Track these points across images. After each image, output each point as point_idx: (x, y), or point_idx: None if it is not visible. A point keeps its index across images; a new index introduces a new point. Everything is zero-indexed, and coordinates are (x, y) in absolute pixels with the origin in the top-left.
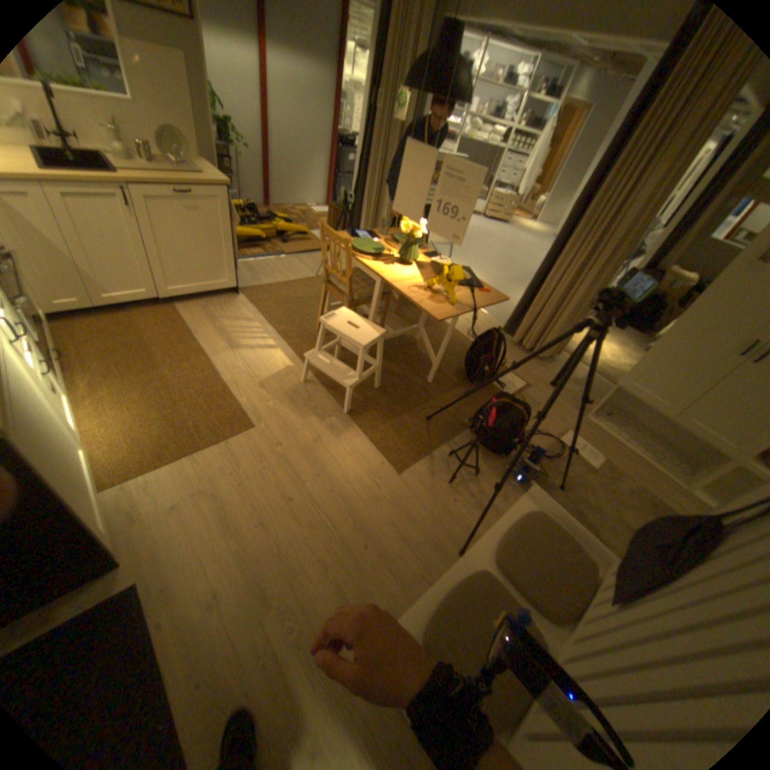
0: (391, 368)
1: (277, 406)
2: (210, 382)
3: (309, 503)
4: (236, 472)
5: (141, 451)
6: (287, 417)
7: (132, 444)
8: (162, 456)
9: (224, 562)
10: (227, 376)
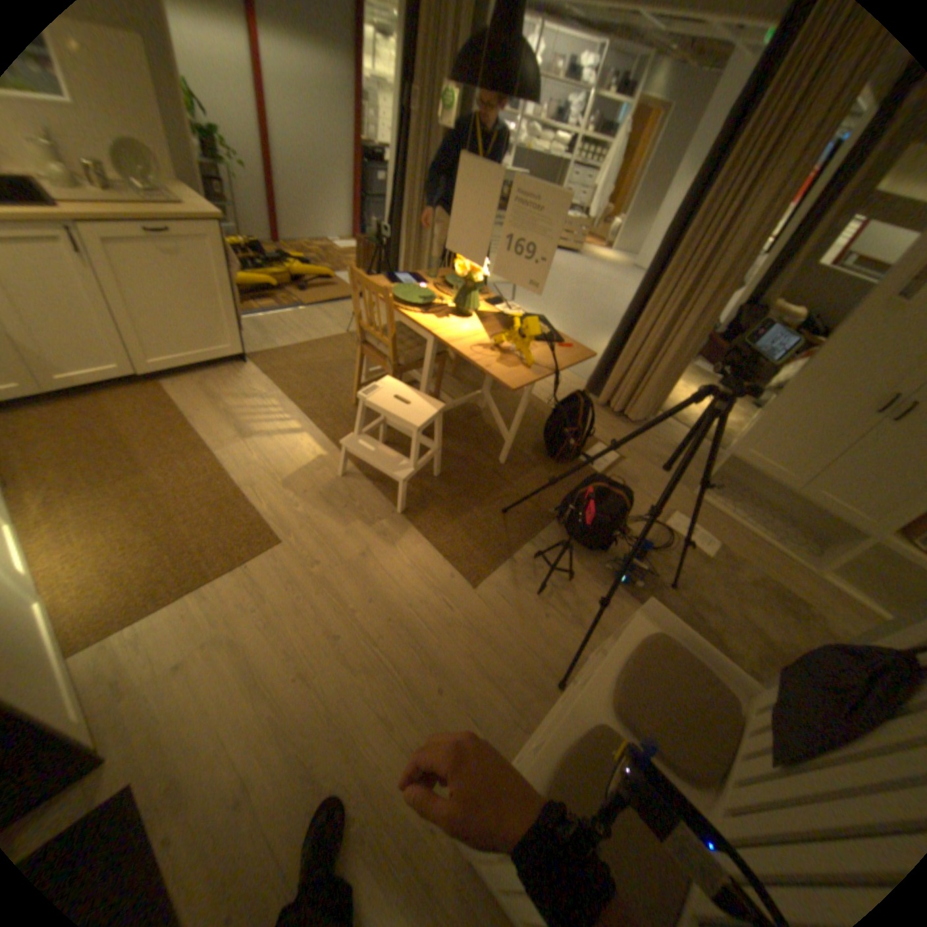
0: (453, 448)
1: (310, 511)
2: (217, 486)
3: (362, 640)
4: (260, 607)
5: (127, 592)
6: (324, 525)
7: (113, 583)
8: (157, 596)
9: (253, 737)
10: (239, 475)
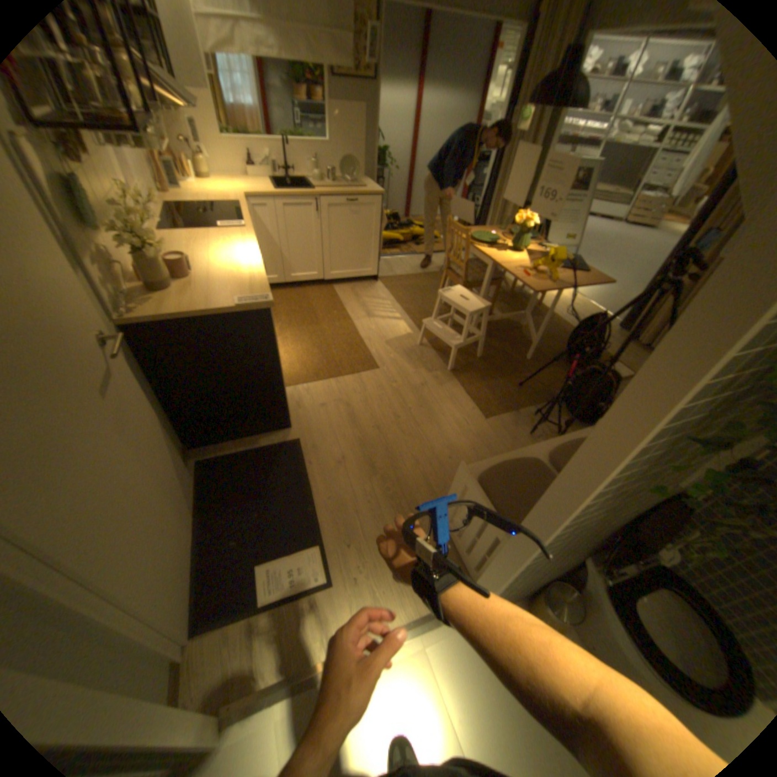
0: (494, 344)
1: (396, 358)
2: (351, 337)
3: (411, 422)
4: (363, 393)
5: (306, 370)
6: (402, 366)
7: (301, 366)
8: (318, 376)
9: (350, 442)
10: (363, 334)
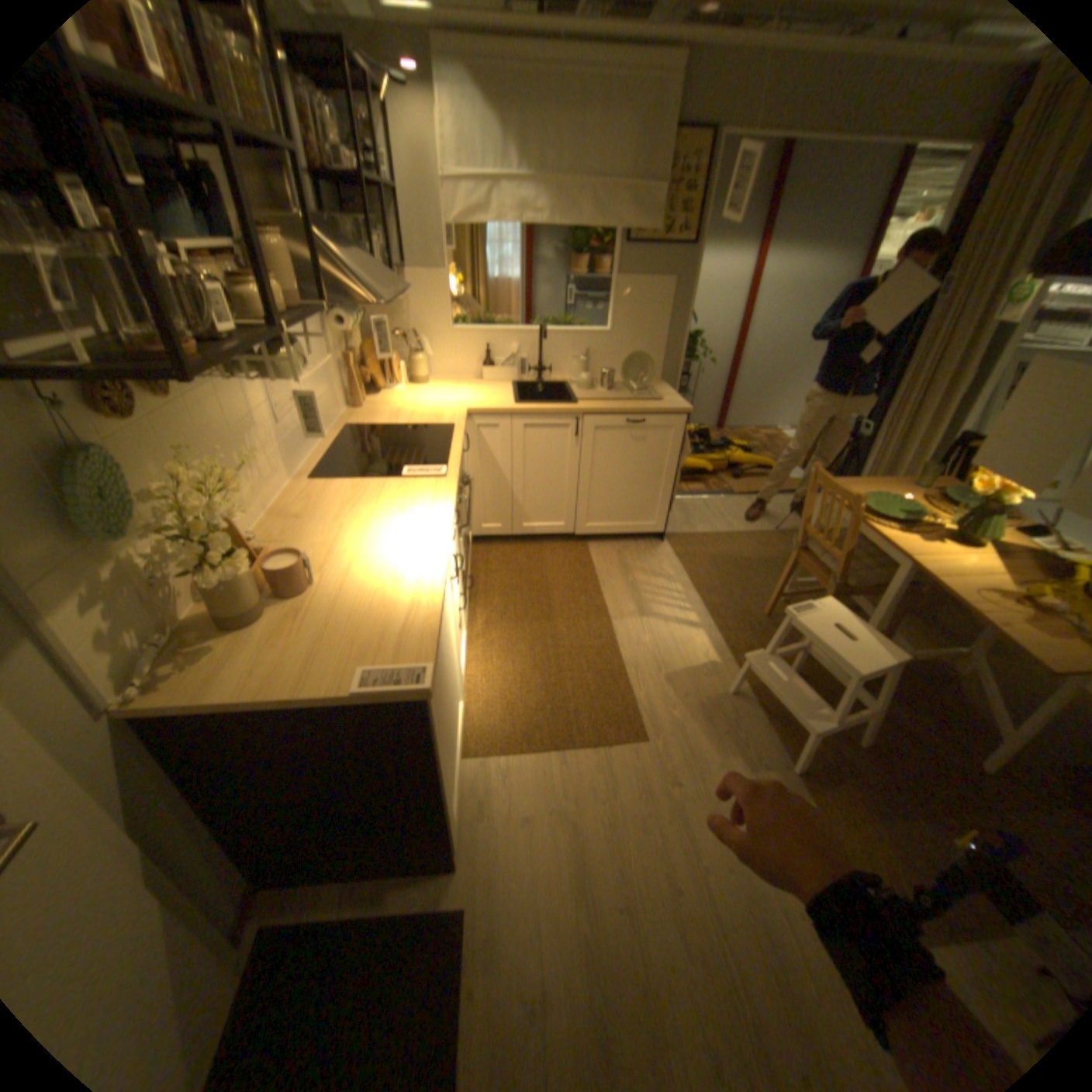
0: (899, 717)
1: (686, 720)
2: (605, 655)
3: (709, 918)
4: (610, 804)
5: (512, 724)
6: (697, 744)
7: (505, 711)
8: (532, 741)
9: (567, 949)
10: (627, 653)
